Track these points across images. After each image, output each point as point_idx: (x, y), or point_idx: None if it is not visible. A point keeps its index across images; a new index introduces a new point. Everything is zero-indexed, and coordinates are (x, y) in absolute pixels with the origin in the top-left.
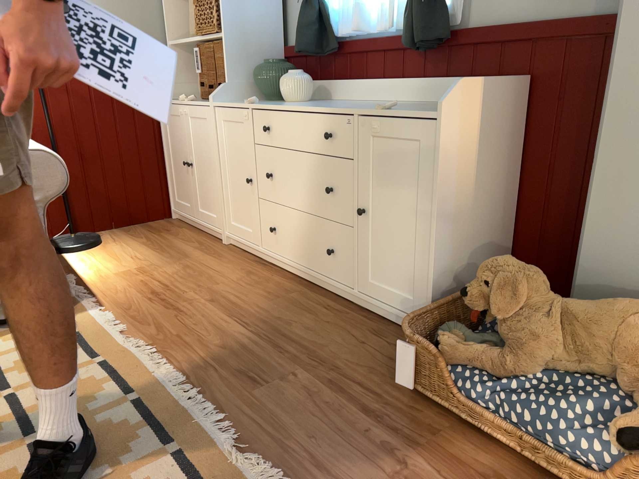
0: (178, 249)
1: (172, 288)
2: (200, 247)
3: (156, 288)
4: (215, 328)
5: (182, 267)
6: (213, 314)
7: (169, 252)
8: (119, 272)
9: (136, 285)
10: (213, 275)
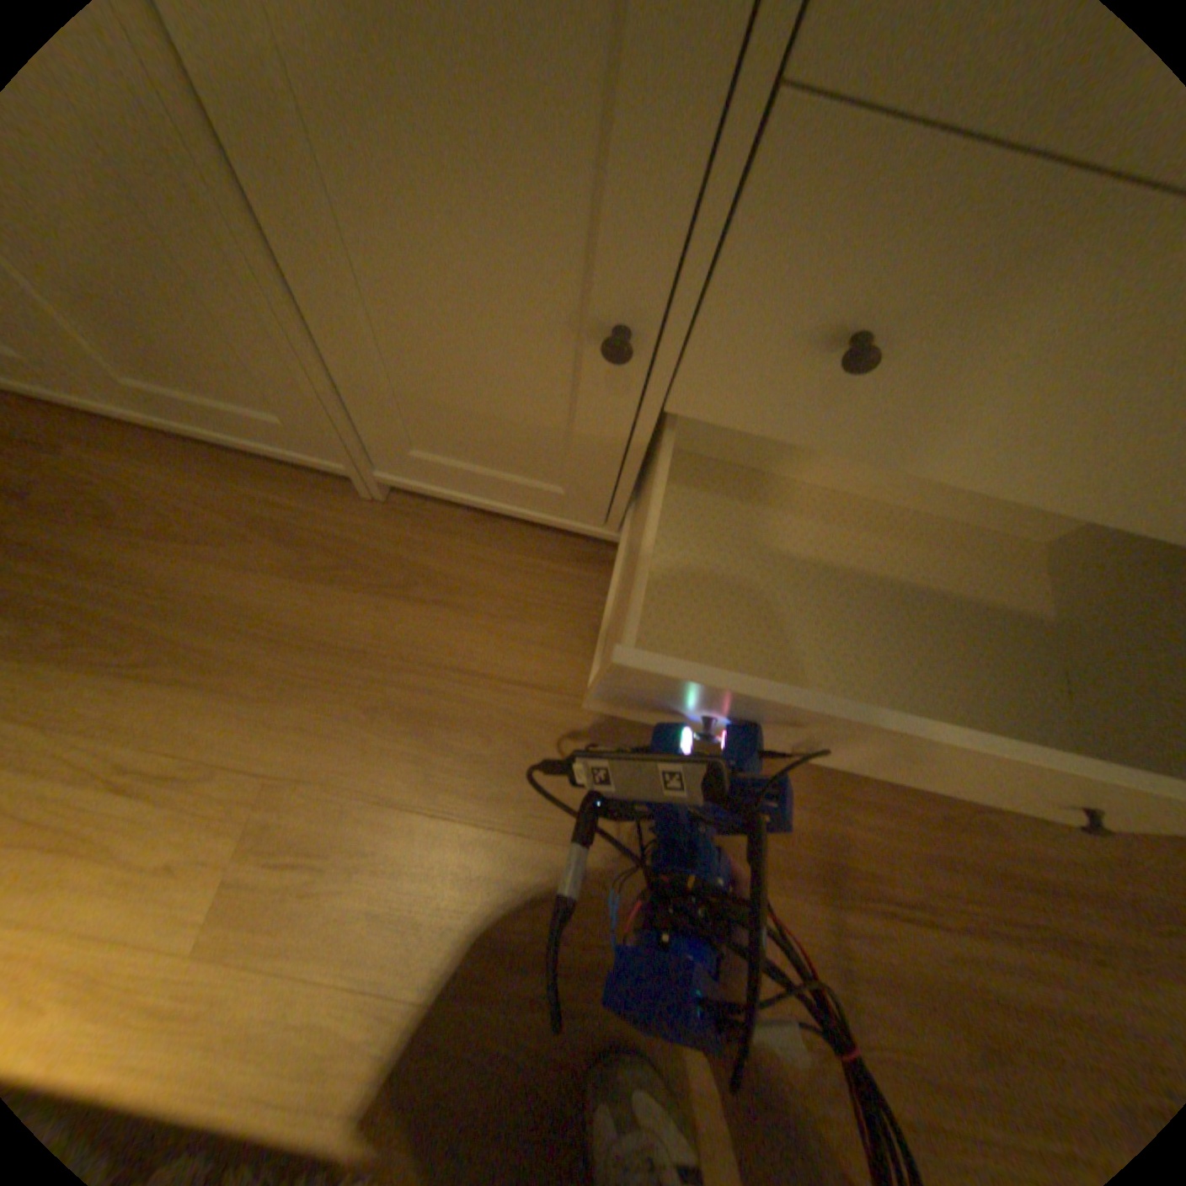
0: (246, 616)
1: (535, 879)
2: (311, 557)
3: (484, 920)
4: (888, 988)
5: (409, 725)
6: (810, 927)
7: (231, 651)
8: (205, 927)
9: (386, 956)
10: (566, 715)
